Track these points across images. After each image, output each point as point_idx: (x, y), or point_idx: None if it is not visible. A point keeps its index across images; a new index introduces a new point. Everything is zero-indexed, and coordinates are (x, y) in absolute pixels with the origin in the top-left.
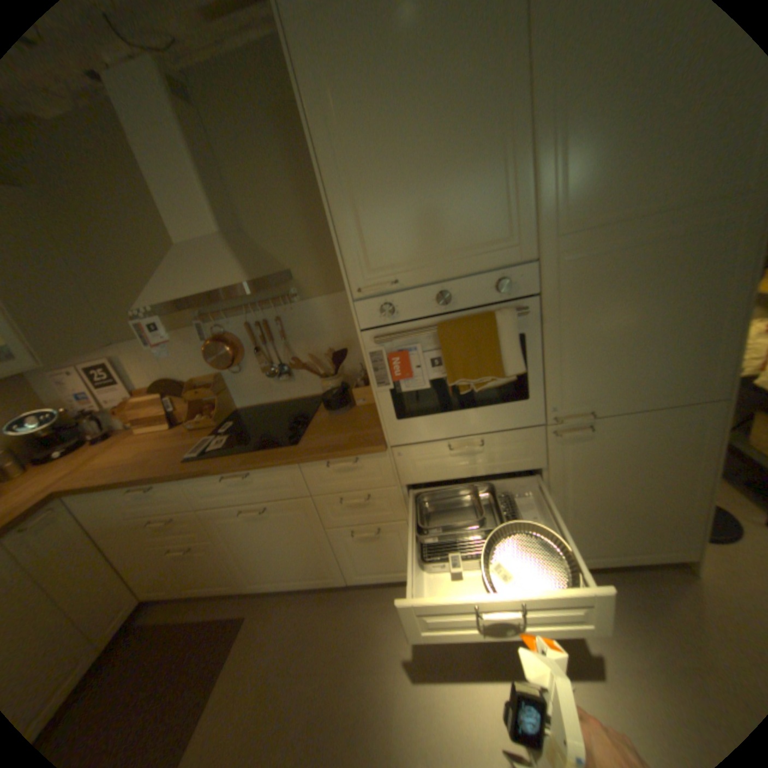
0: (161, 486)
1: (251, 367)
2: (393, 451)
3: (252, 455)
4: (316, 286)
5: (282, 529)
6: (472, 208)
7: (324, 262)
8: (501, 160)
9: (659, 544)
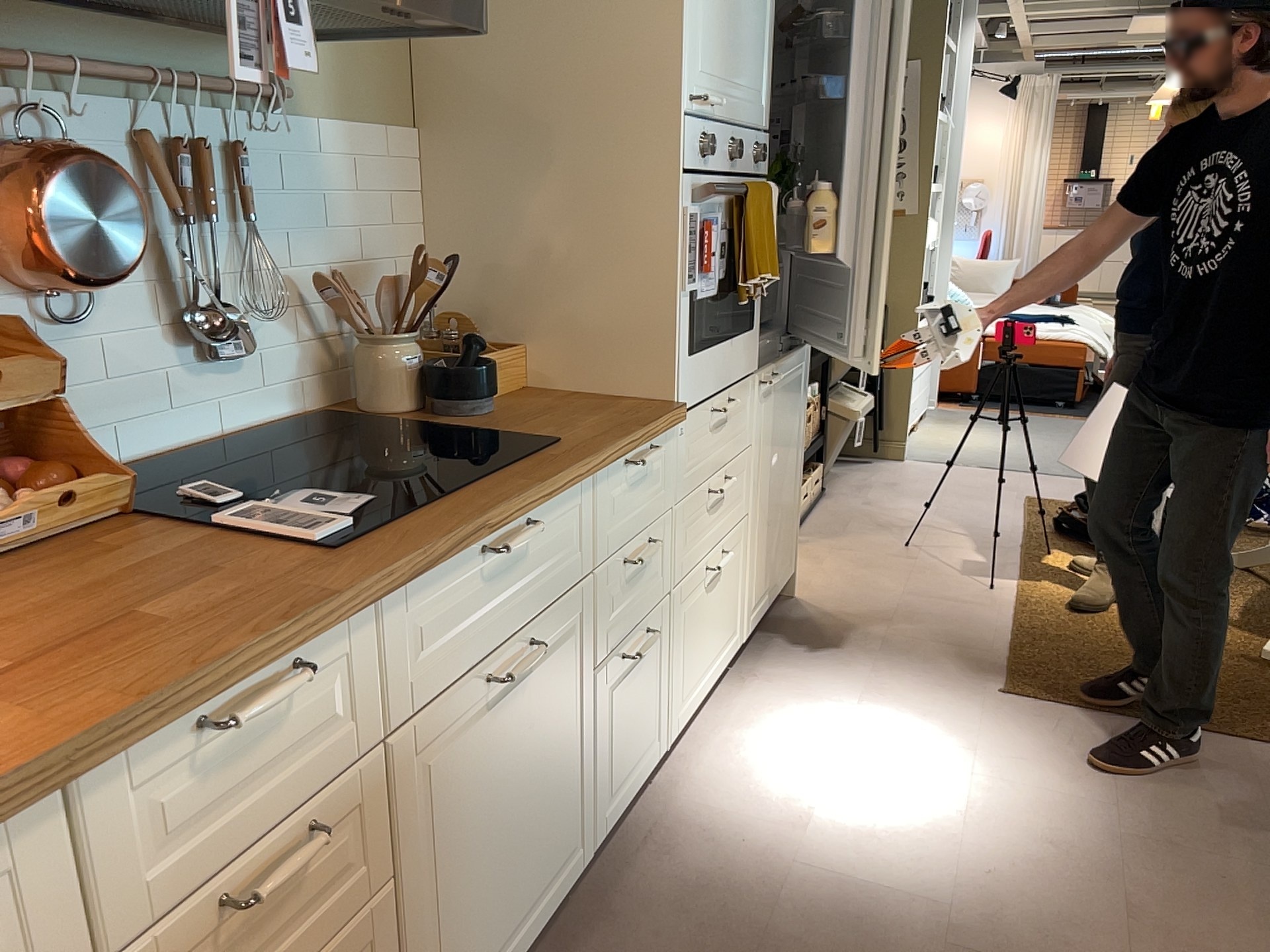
0: (318, 651)
1: (118, 307)
2: (678, 426)
3: (511, 474)
4: (323, 92)
5: (539, 712)
6: (753, 44)
7: (346, 40)
8: (767, 3)
9: (785, 552)
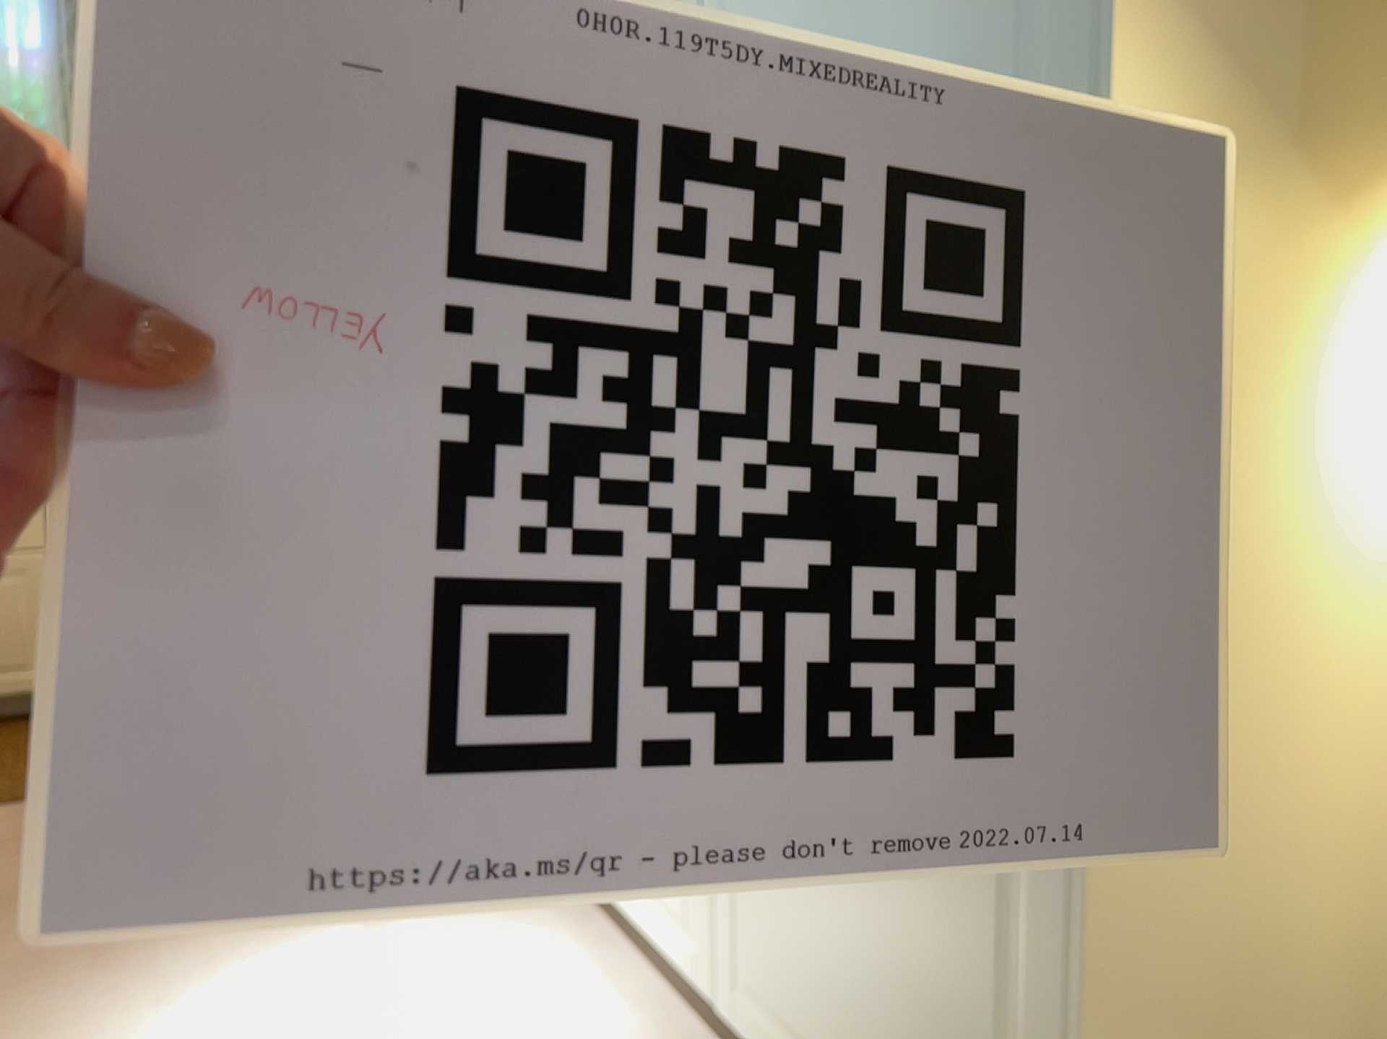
0: None
1: None
2: None
3: None
4: None
5: None
6: None
7: None
8: None
9: None
